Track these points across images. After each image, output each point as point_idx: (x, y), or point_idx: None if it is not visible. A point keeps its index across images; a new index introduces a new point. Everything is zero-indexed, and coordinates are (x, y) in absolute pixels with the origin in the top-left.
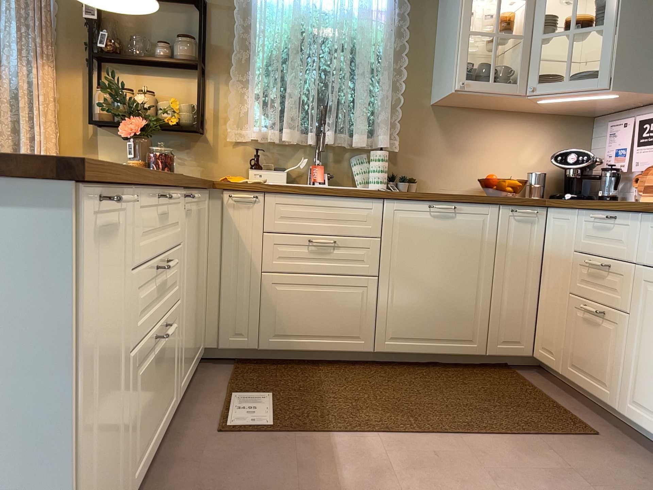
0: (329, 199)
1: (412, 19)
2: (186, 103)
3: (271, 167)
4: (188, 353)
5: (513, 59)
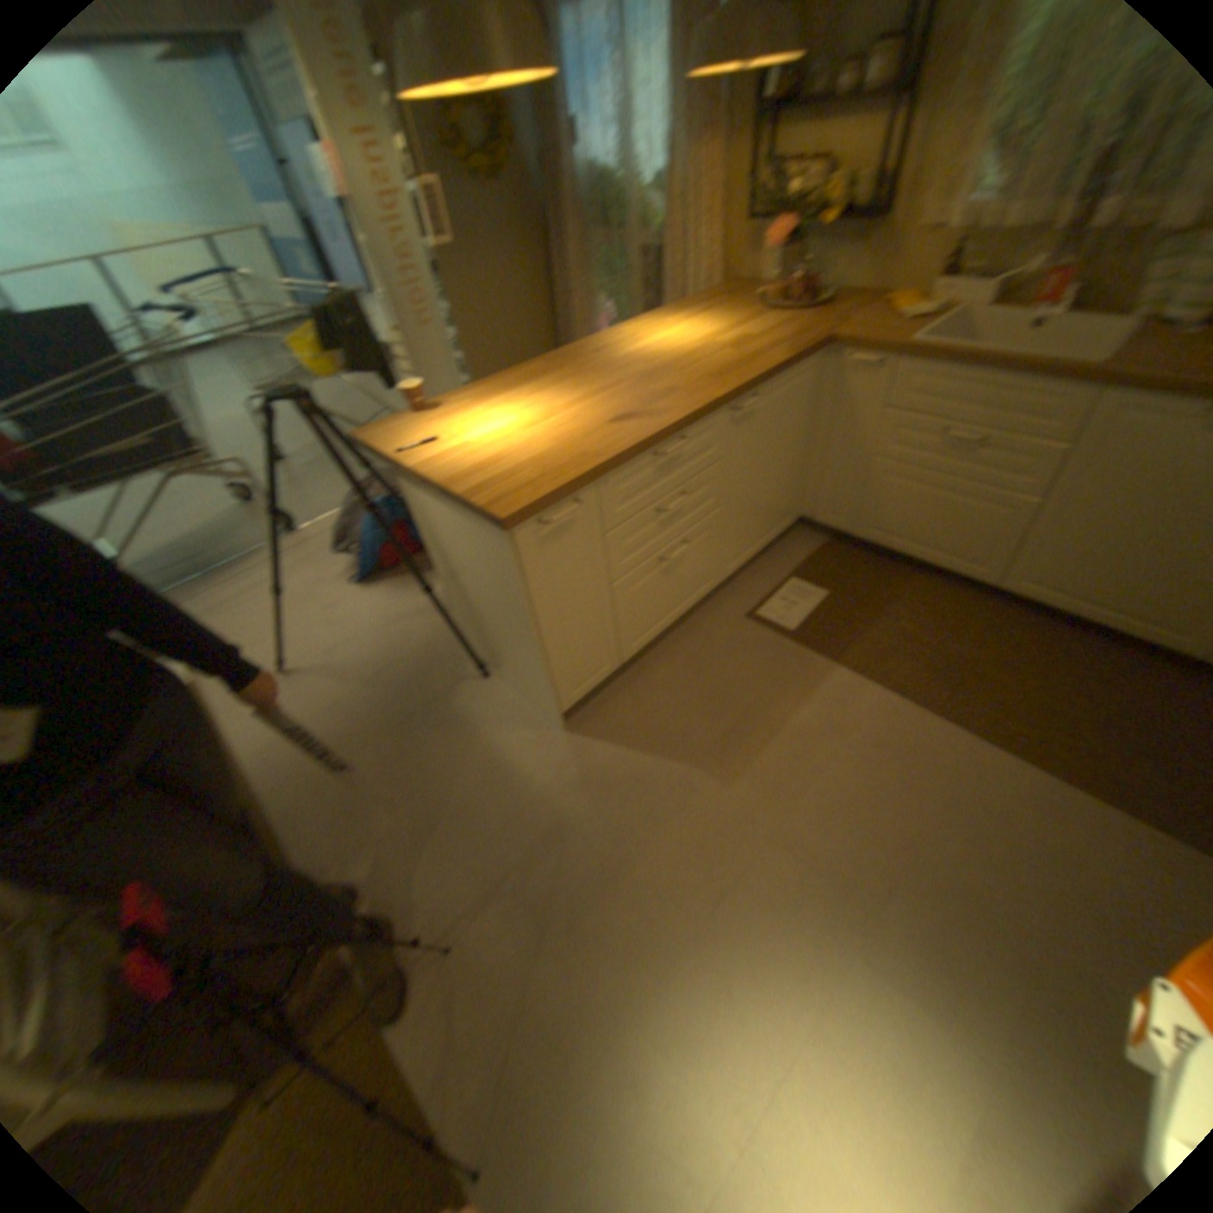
0: (997, 373)
1: None
2: (875, 158)
3: (983, 266)
4: (752, 536)
5: None
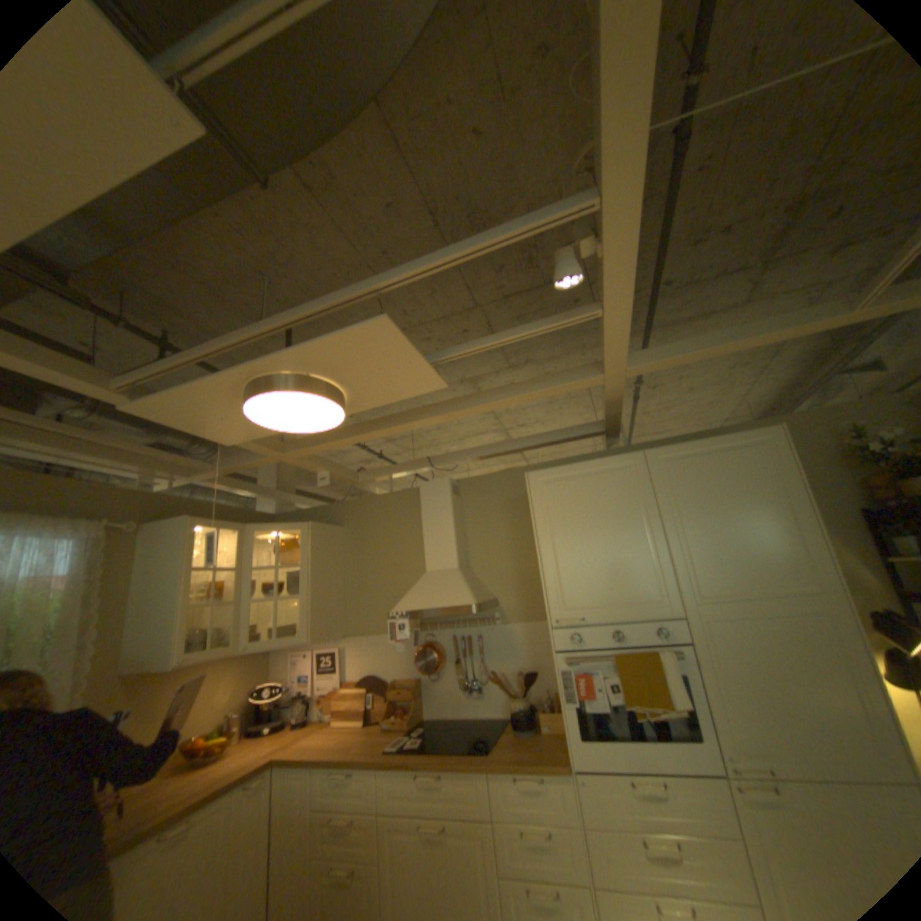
0: None
1: (98, 583)
2: None
3: None
4: None
5: (216, 618)
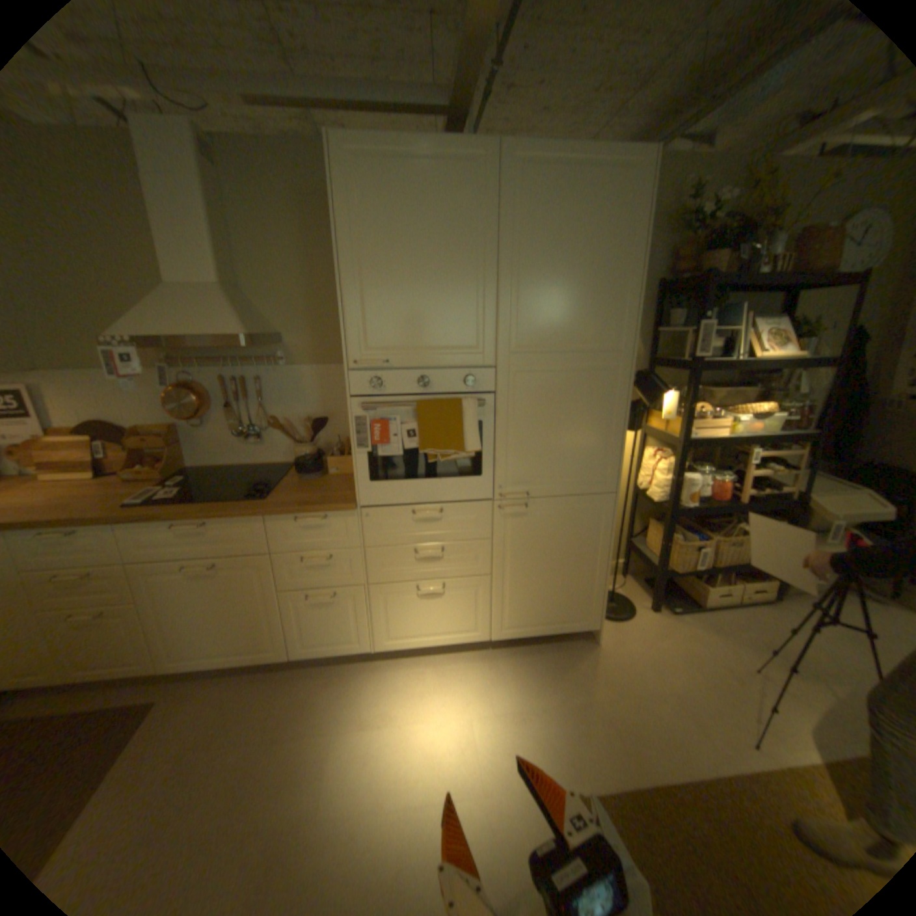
0: None
1: None
2: None
3: None
4: None
5: None
